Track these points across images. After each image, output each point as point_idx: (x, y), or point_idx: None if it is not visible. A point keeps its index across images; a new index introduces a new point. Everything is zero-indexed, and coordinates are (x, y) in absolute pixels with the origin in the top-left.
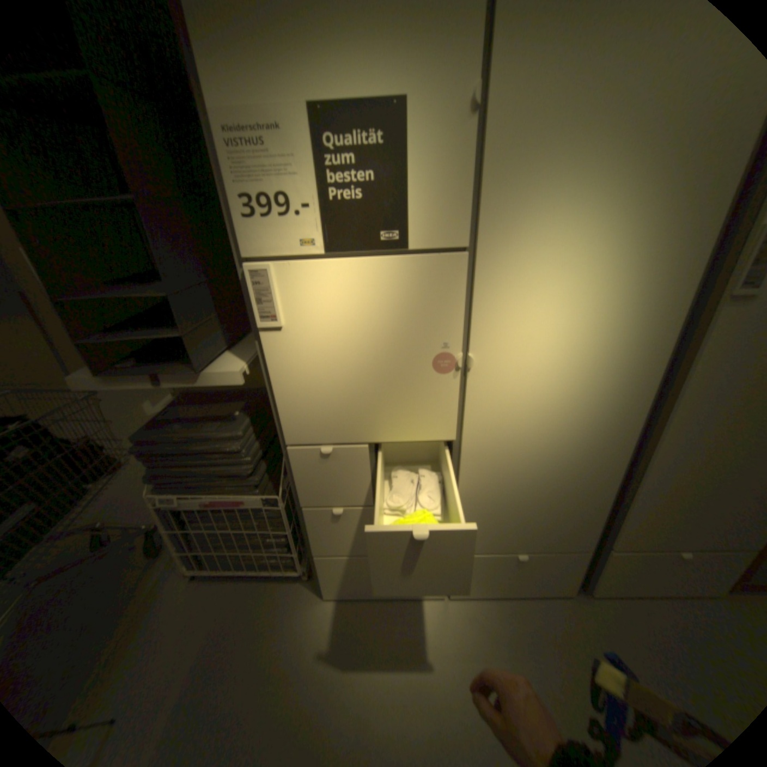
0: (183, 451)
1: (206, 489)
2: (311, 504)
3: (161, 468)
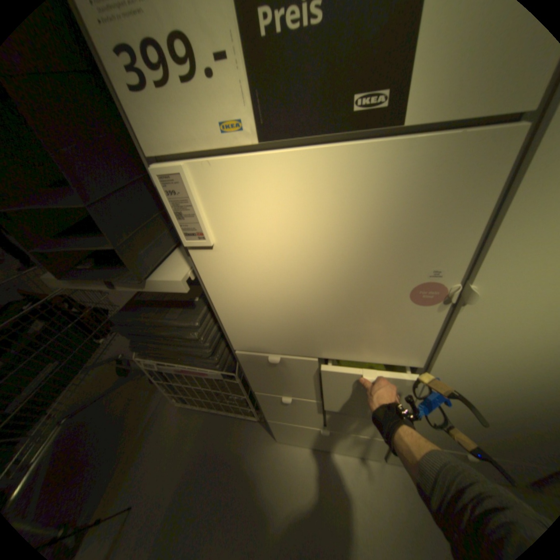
0: (152, 334)
1: (177, 360)
2: (262, 391)
3: (140, 342)
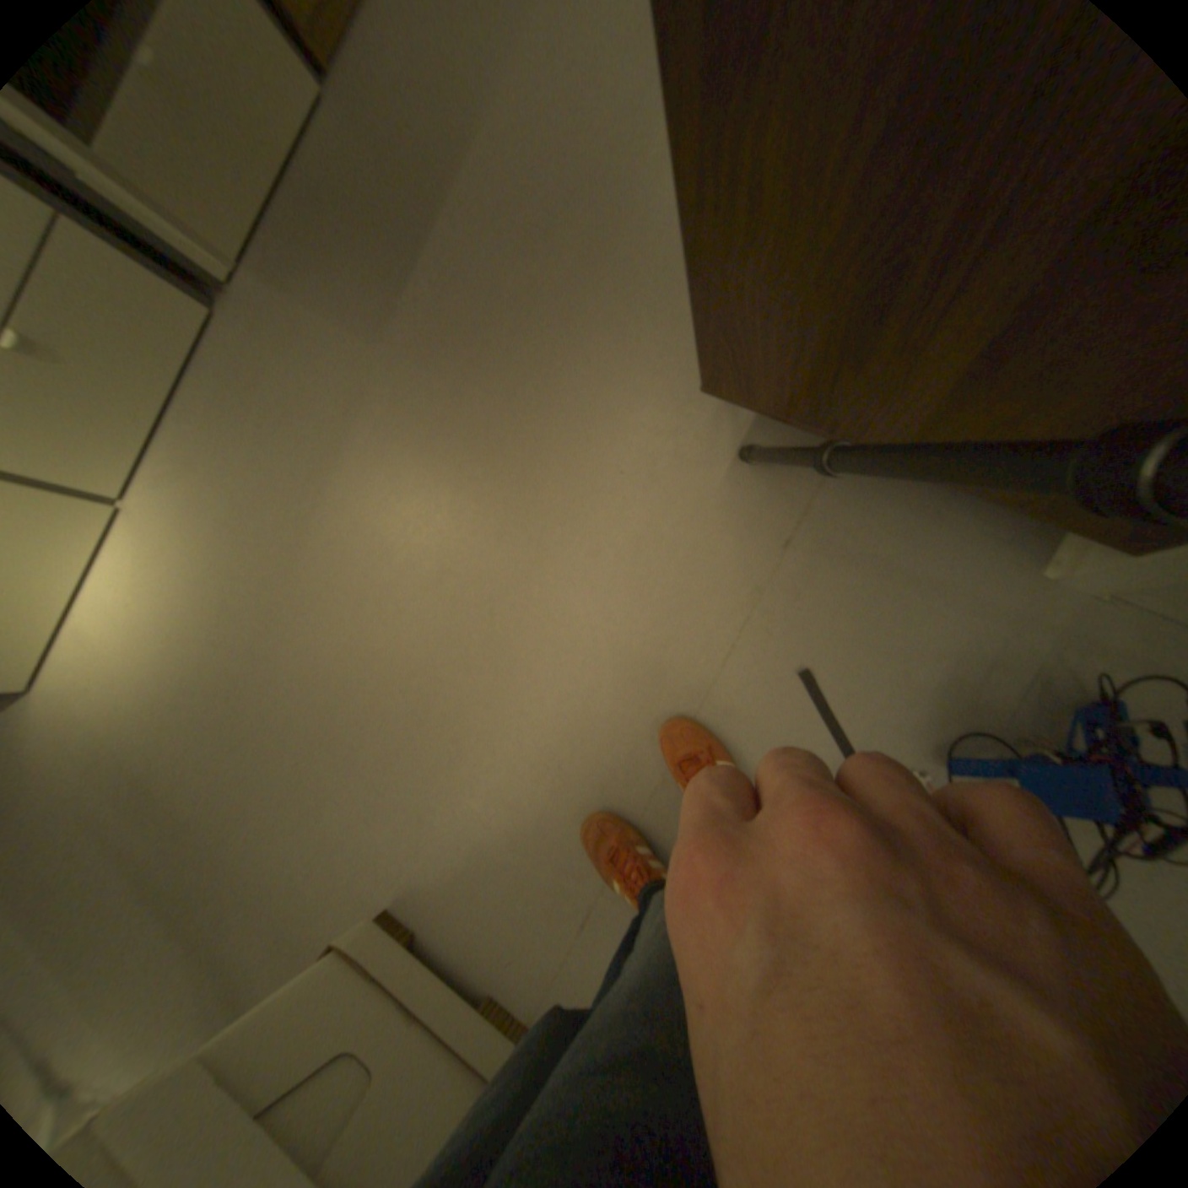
0: None
1: None
2: None
3: None
